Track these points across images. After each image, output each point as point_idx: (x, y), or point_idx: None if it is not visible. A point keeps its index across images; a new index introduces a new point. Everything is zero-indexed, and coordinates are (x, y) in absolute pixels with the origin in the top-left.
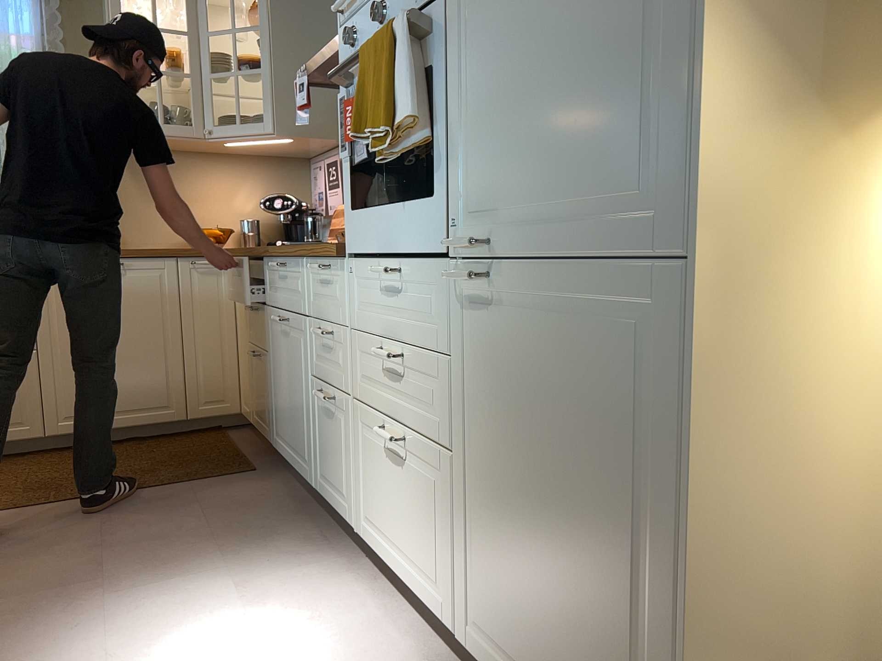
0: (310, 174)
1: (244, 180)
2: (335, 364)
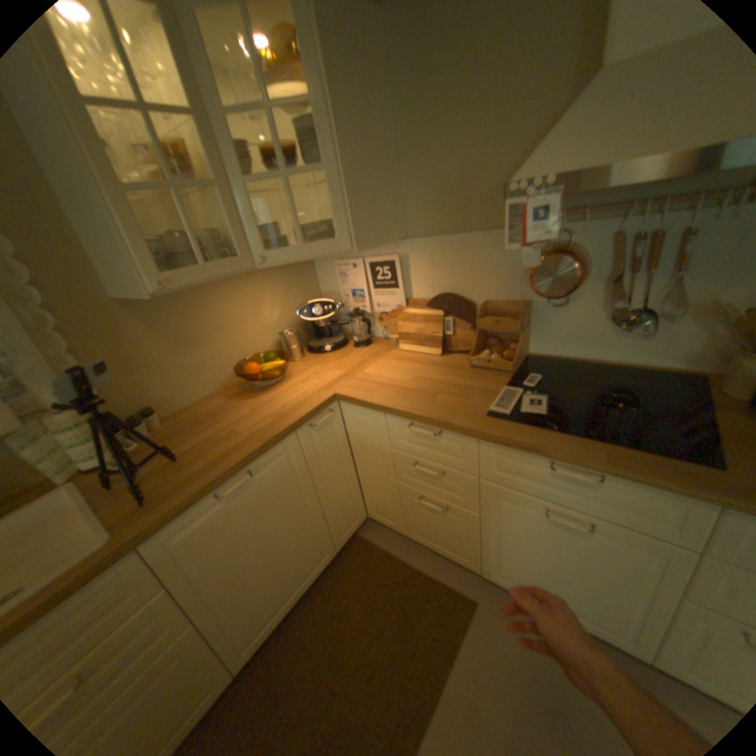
0: (314, 266)
1: (265, 291)
2: None
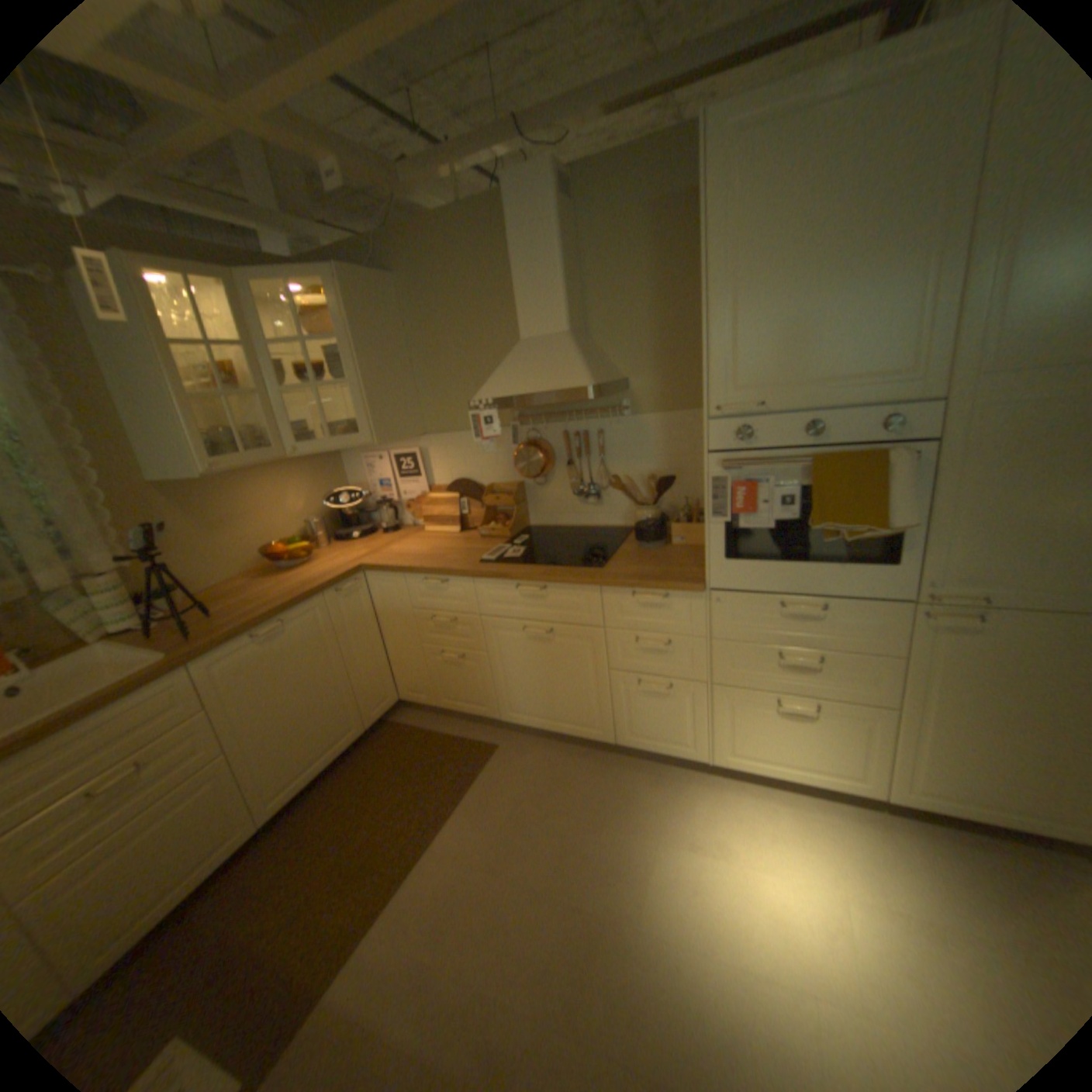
0: (341, 459)
1: (290, 482)
2: (669, 661)
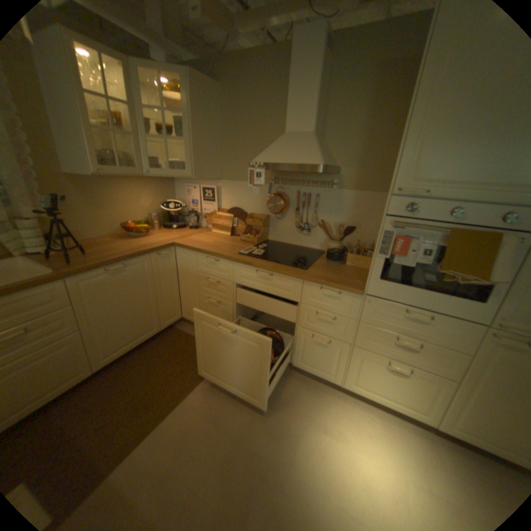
0: (174, 185)
1: (144, 190)
2: (332, 328)
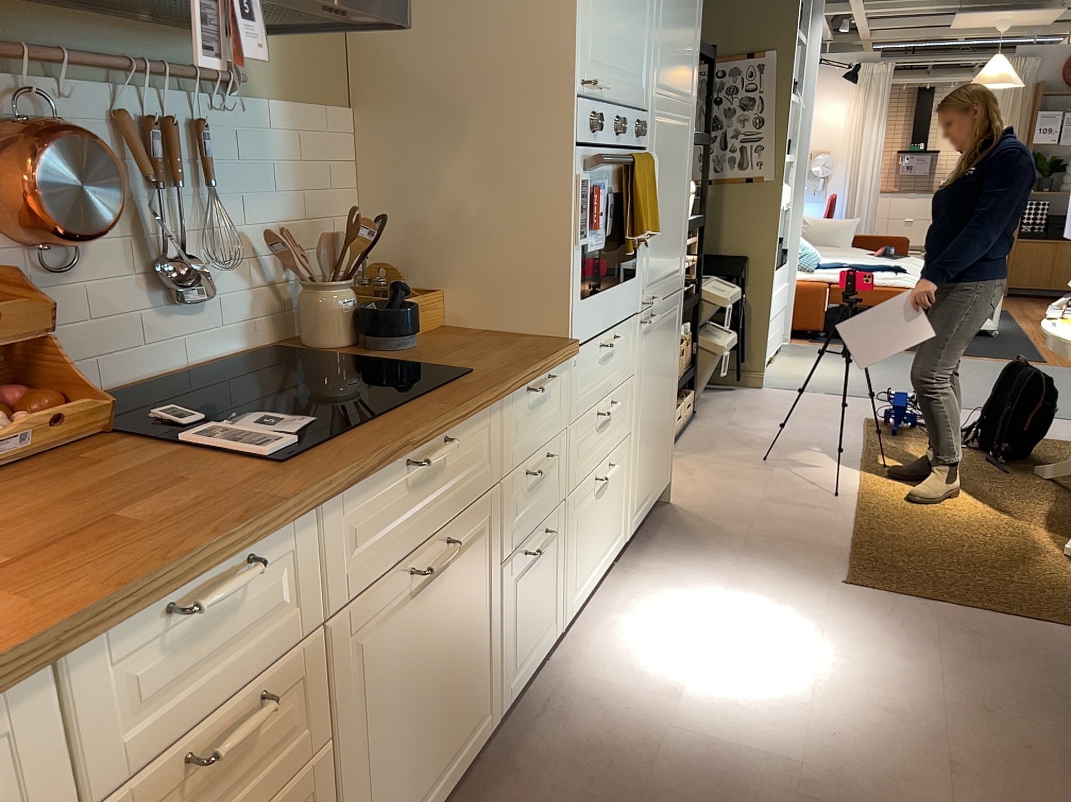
0: None
1: None
2: (544, 492)
